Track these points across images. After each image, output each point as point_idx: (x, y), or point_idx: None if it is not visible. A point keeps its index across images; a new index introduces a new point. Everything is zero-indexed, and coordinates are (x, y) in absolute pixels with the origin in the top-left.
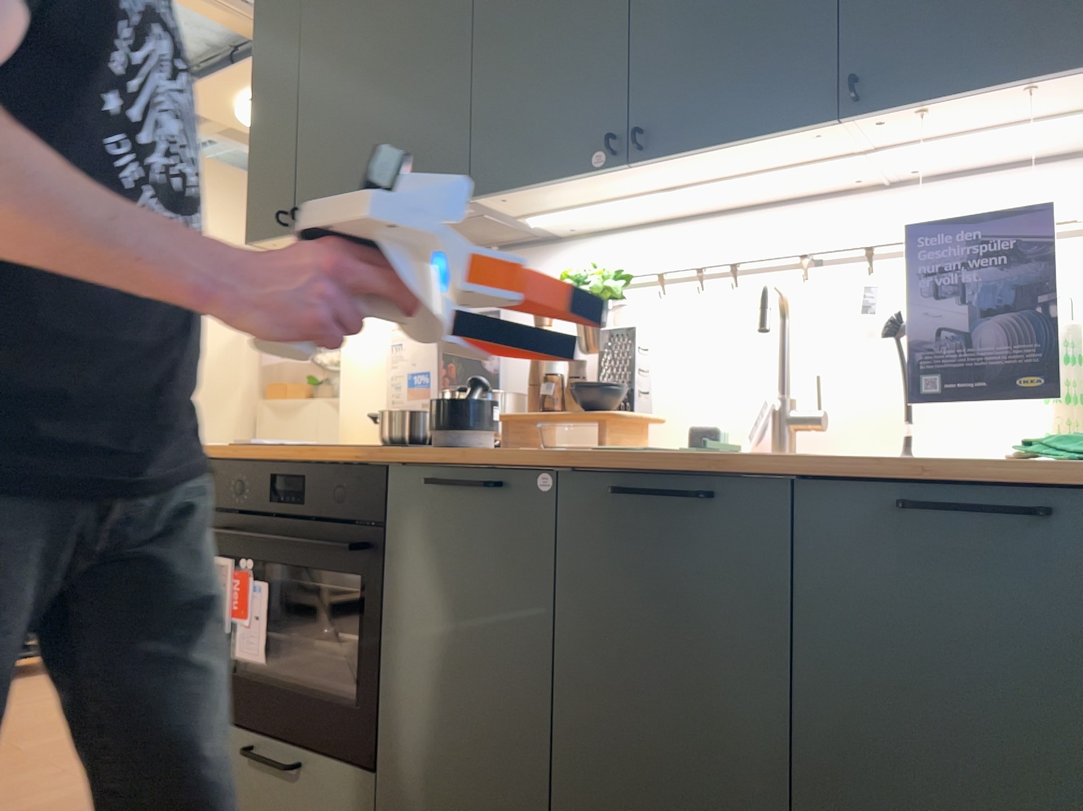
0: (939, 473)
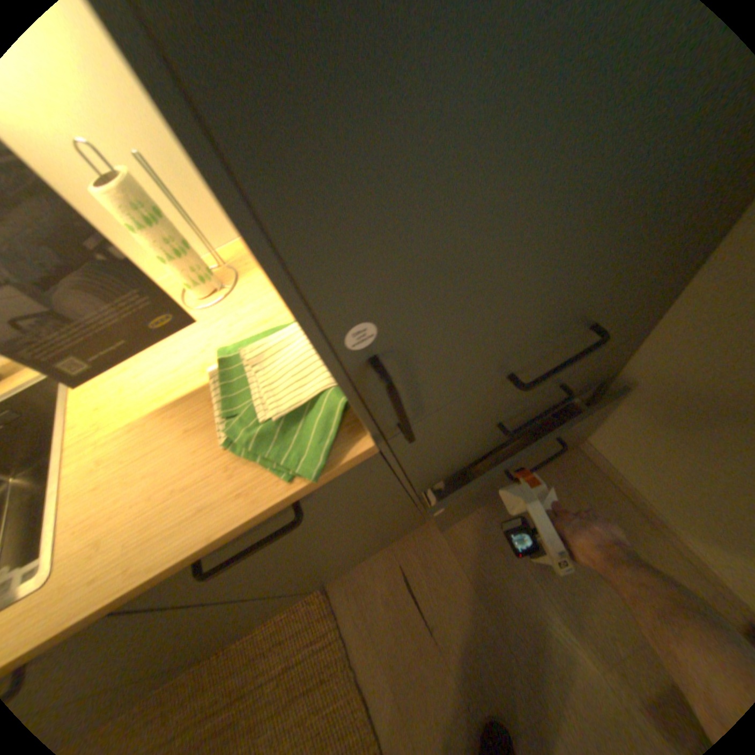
0: (199, 557)
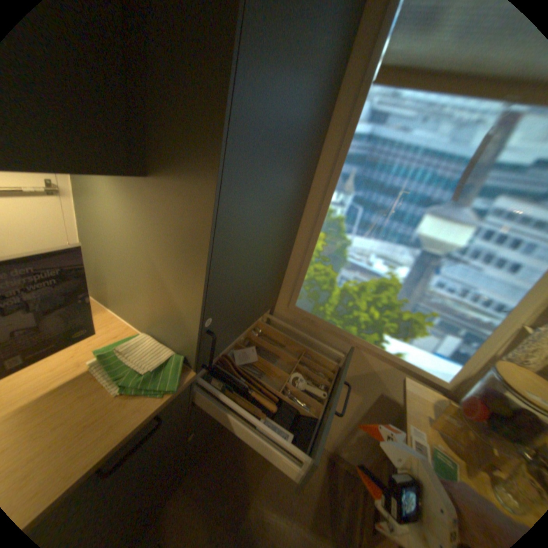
0: (116, 450)
